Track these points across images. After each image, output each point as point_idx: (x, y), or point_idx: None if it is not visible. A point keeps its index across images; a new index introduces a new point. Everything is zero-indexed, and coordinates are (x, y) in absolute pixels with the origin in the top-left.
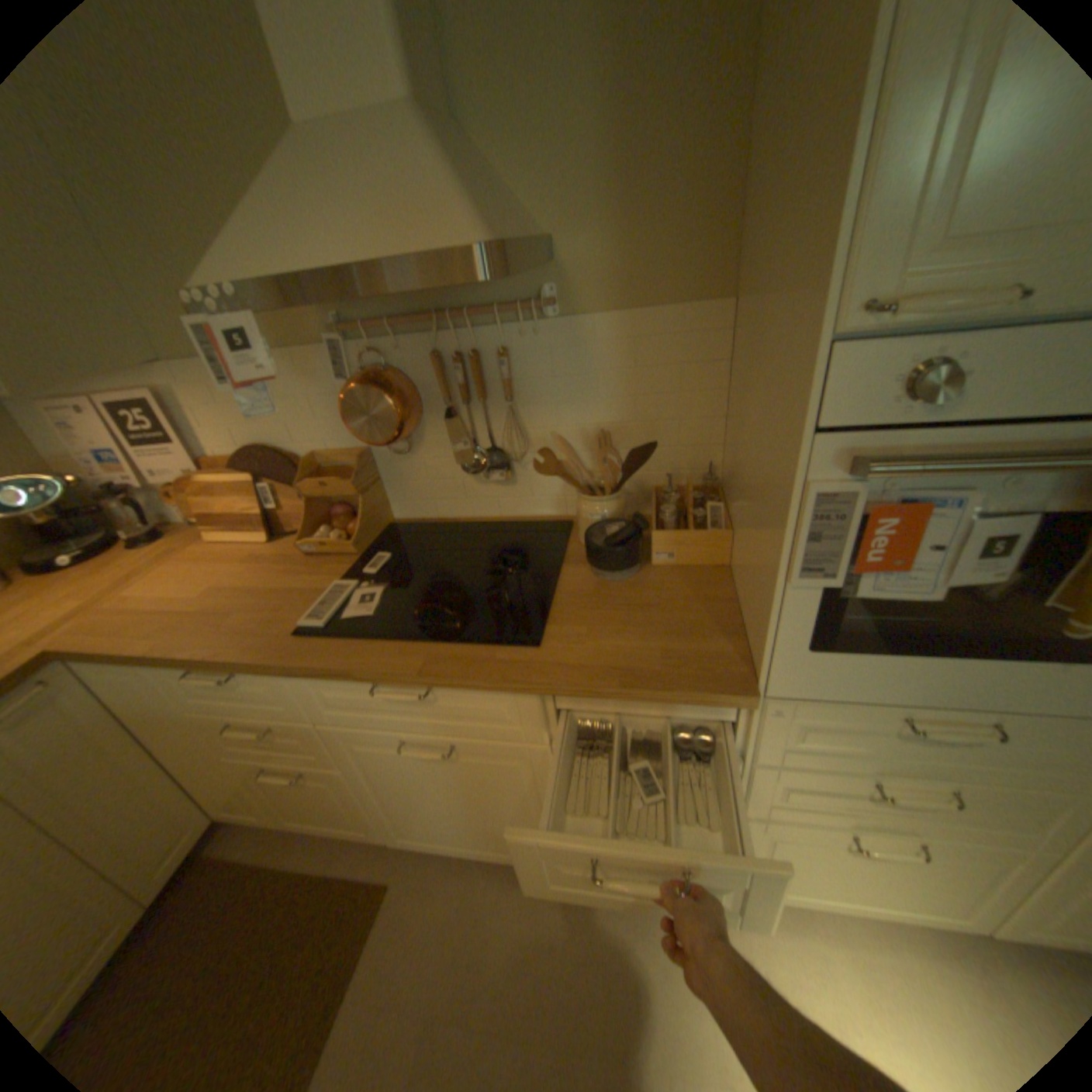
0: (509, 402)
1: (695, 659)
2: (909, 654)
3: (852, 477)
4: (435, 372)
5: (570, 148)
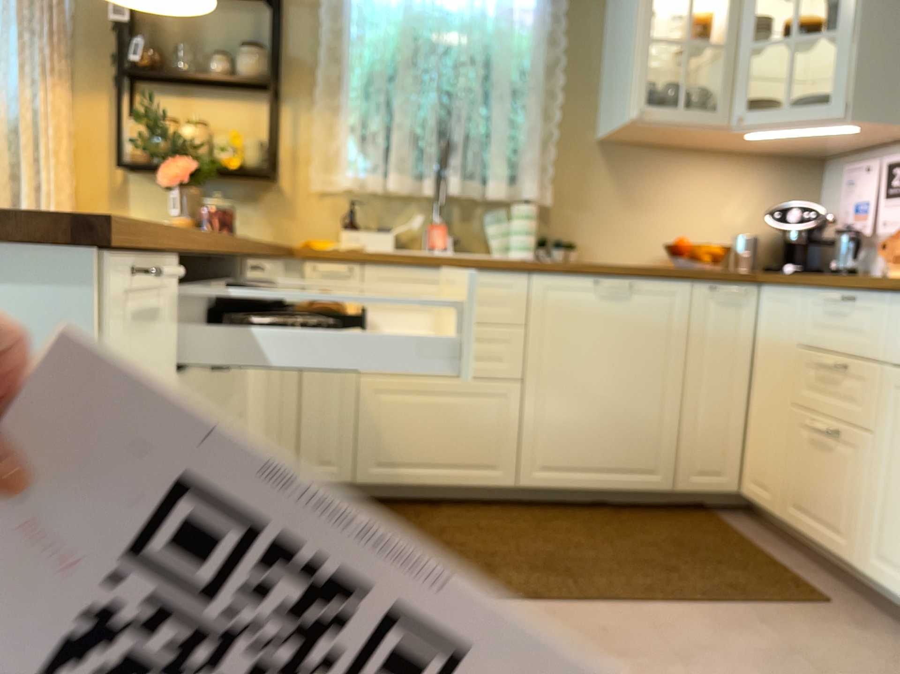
0: None
1: None
2: None
3: None
4: None
5: None
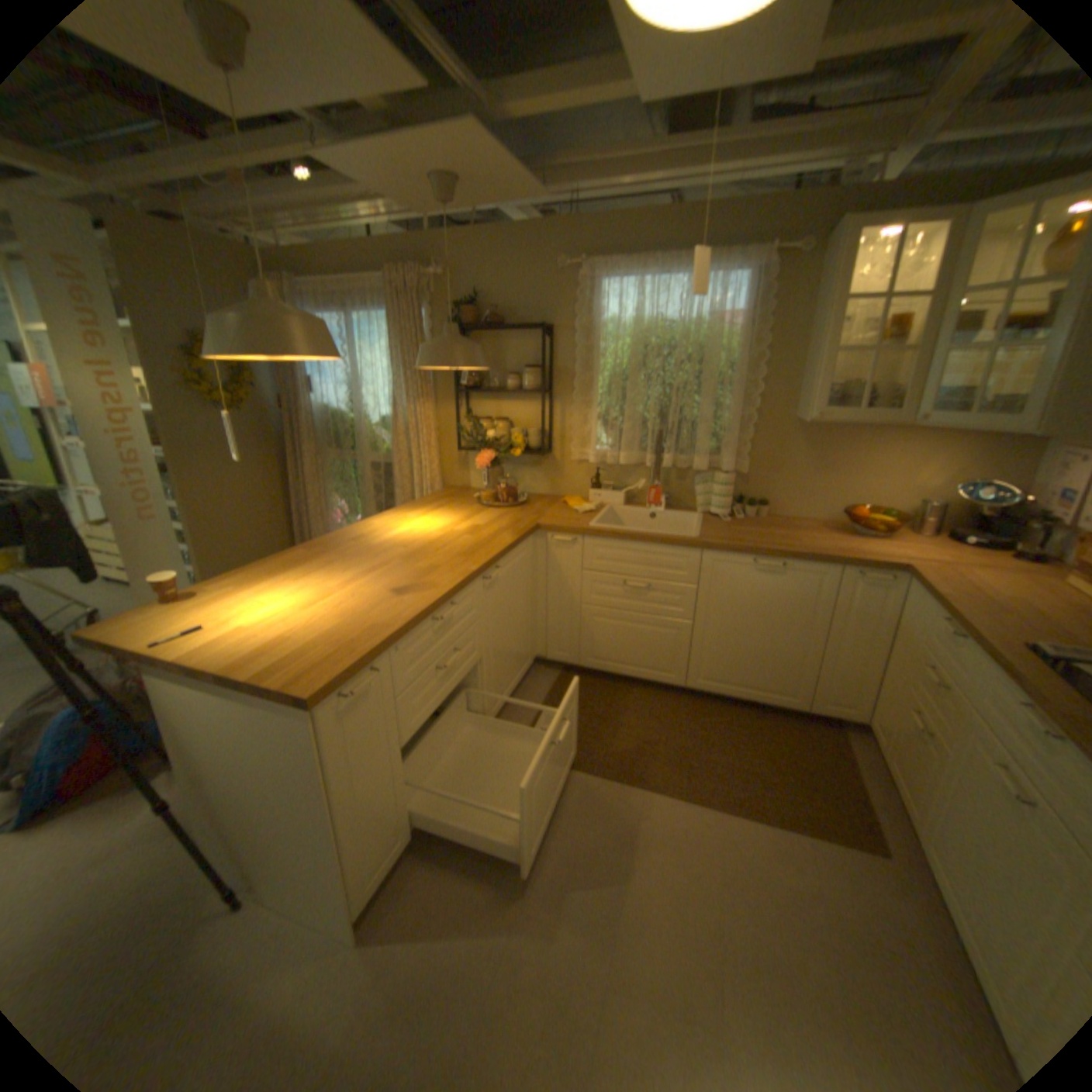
0: None
1: None
2: None
3: None
4: None
5: None
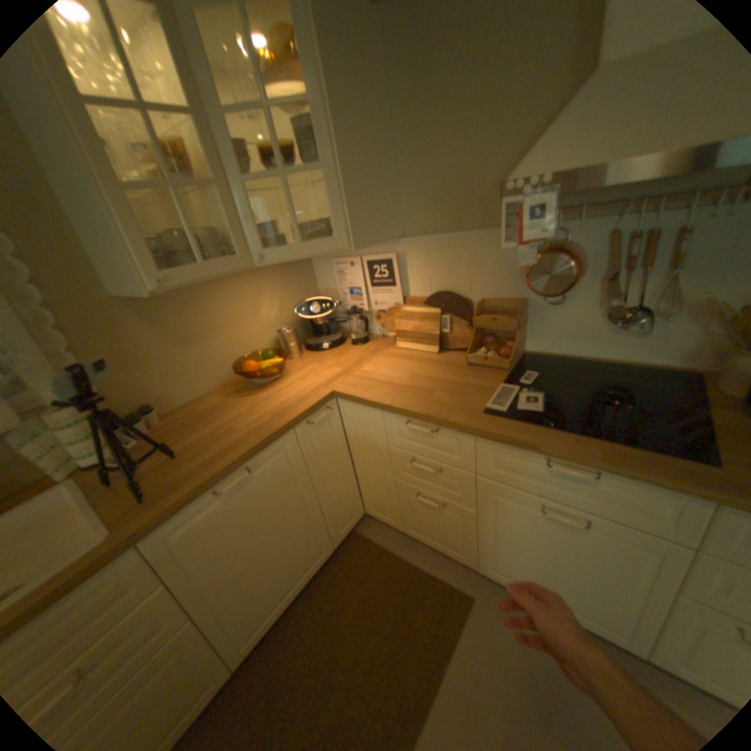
0: (677, 270)
1: None
2: None
3: None
4: (614, 245)
5: None
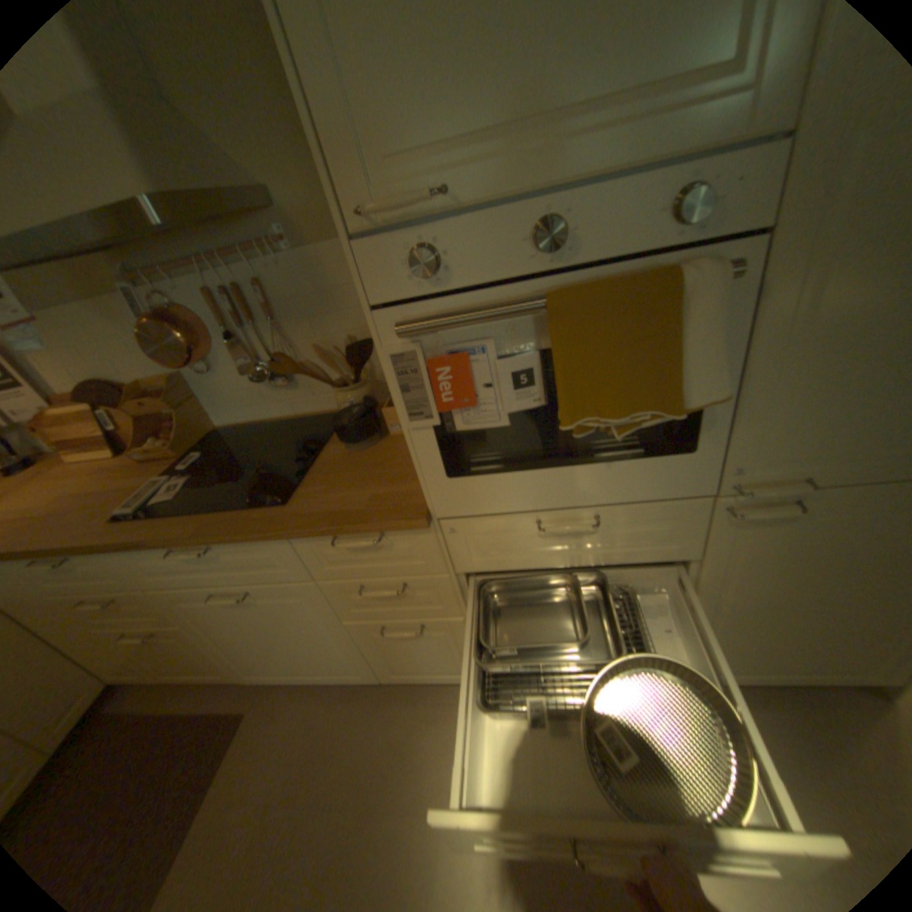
0: (271, 322)
1: (391, 497)
2: (513, 470)
3: (407, 340)
4: (208, 304)
5: (259, 116)
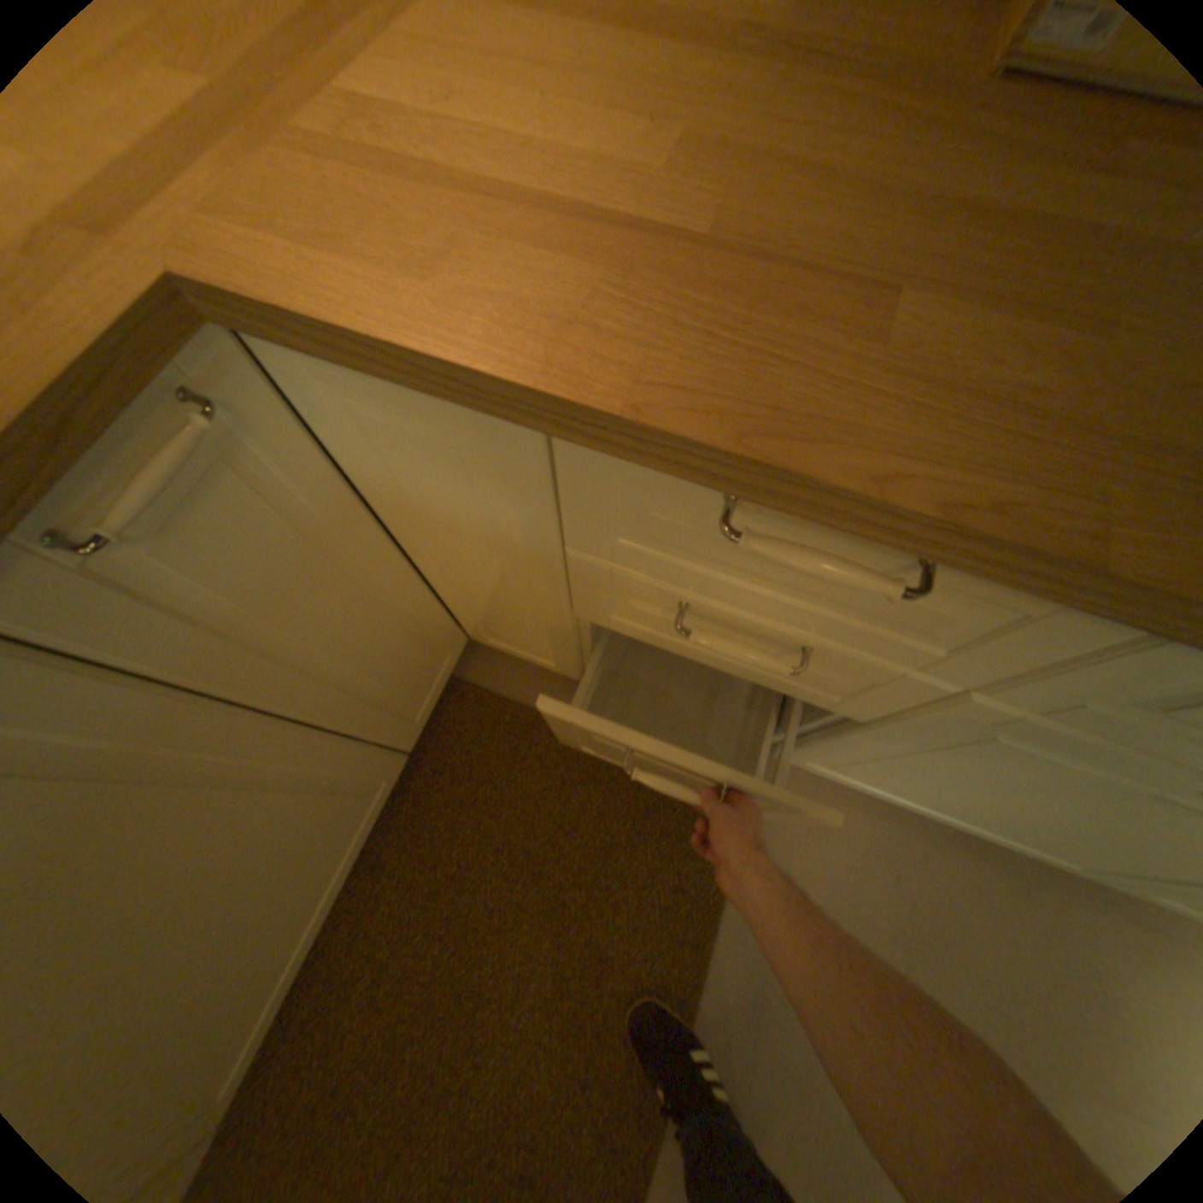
0: None
1: None
2: None
3: None
4: None
5: None
